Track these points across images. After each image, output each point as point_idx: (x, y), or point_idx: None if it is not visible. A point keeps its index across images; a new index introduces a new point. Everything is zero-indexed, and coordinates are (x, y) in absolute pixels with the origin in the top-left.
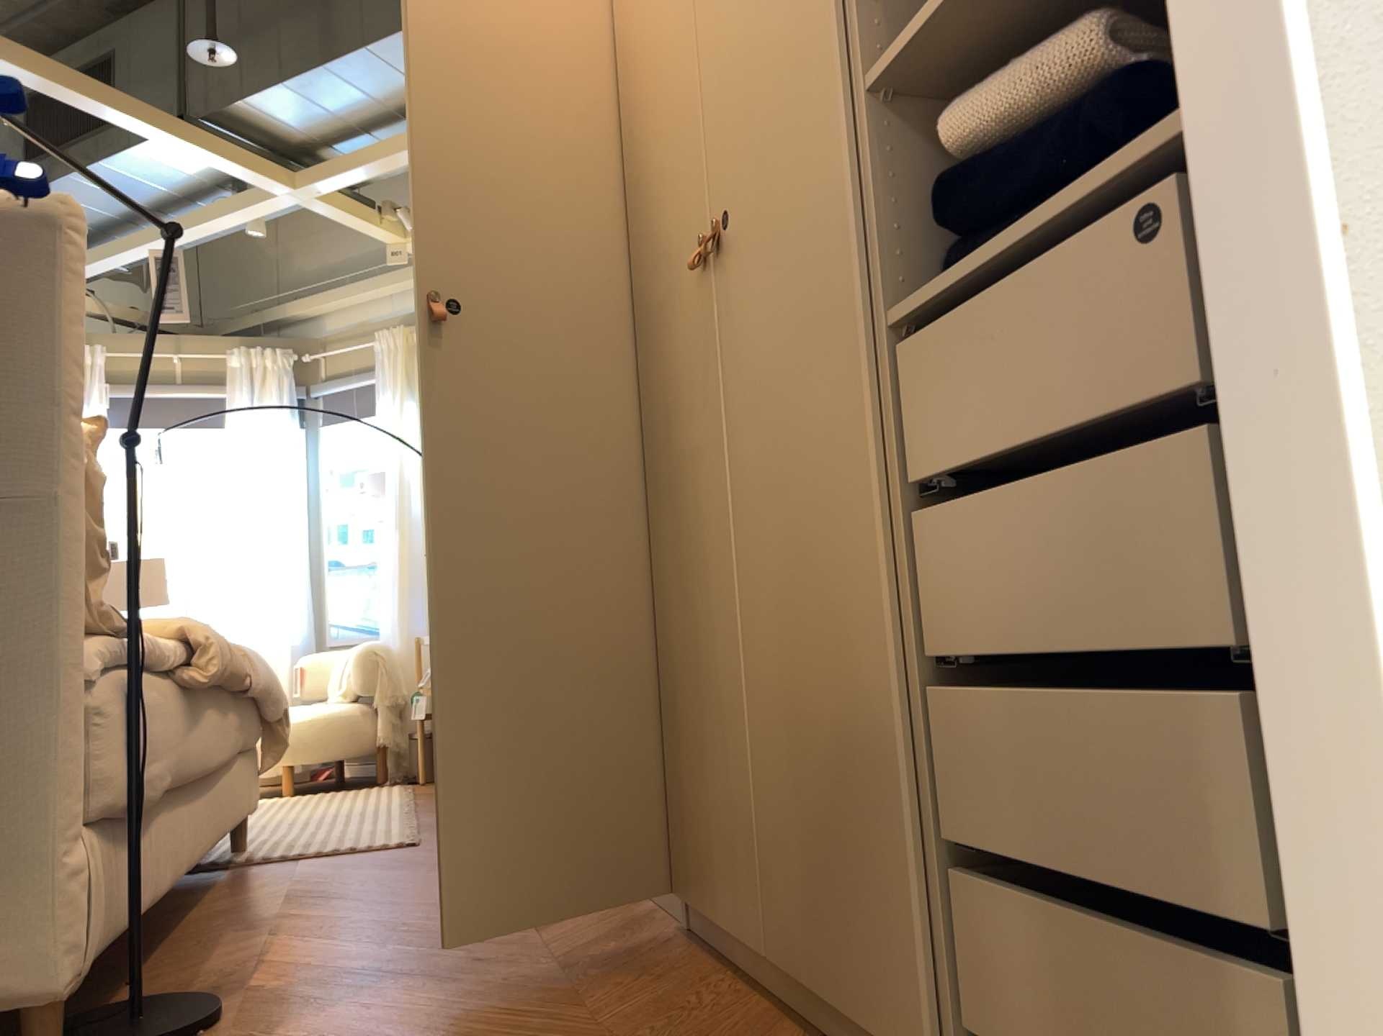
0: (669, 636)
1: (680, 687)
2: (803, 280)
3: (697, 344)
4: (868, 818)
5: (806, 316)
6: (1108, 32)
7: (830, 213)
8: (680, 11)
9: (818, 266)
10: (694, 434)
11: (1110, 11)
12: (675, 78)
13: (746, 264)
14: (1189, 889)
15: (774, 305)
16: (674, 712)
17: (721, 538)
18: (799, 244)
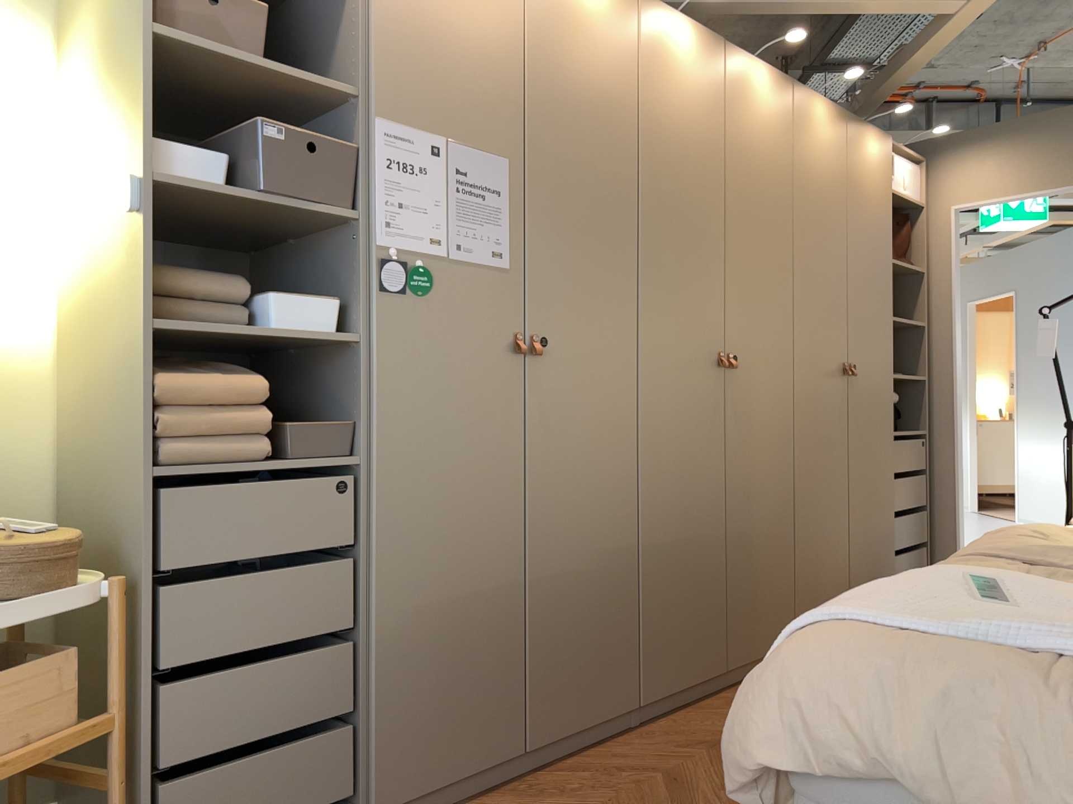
0: (798, 516)
1: (804, 539)
2: (875, 406)
3: (831, 394)
4: (881, 553)
5: (875, 416)
6: (898, 396)
7: (884, 395)
8: (836, 258)
9: (880, 406)
10: (826, 429)
11: (896, 391)
12: (831, 279)
13: (856, 384)
14: (918, 538)
15: (866, 406)
16: (798, 553)
17: (837, 474)
18: (875, 395)
